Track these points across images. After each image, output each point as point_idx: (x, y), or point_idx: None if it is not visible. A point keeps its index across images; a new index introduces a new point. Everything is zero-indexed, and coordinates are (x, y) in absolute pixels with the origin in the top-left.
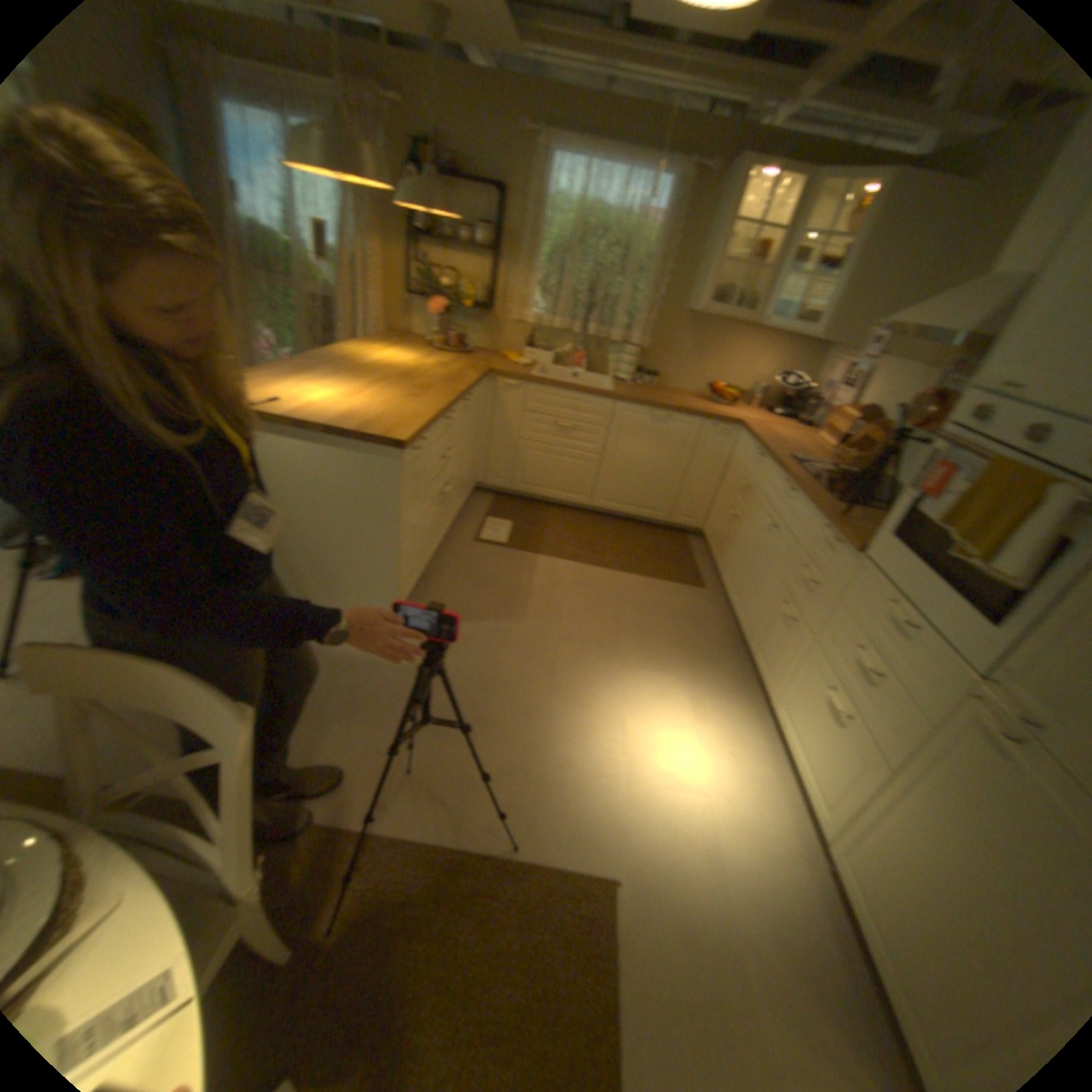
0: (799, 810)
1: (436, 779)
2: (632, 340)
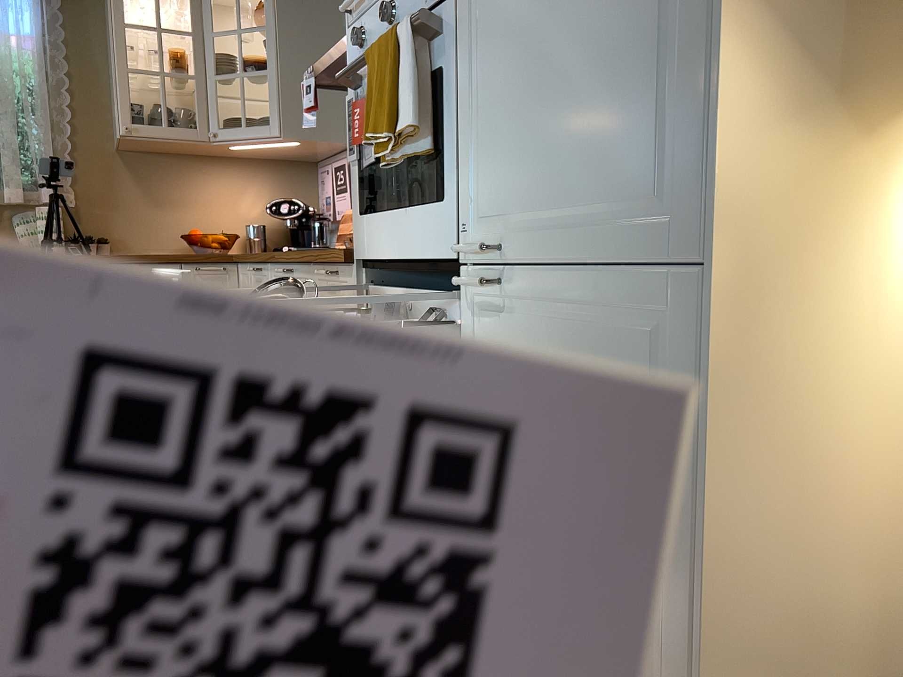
0: None
1: None
2: (44, 196)
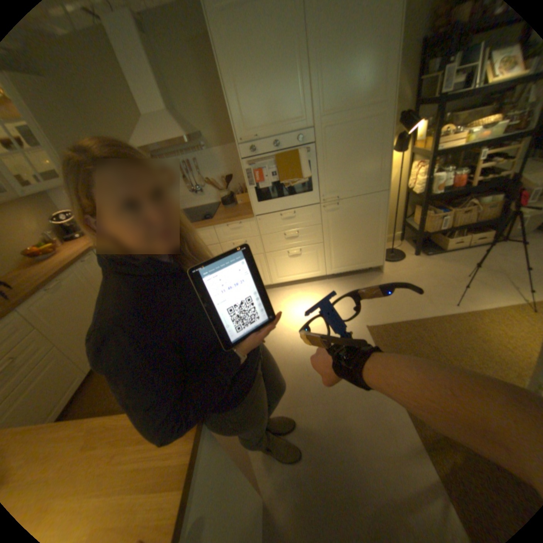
0: (308, 284)
1: (366, 406)
2: None
